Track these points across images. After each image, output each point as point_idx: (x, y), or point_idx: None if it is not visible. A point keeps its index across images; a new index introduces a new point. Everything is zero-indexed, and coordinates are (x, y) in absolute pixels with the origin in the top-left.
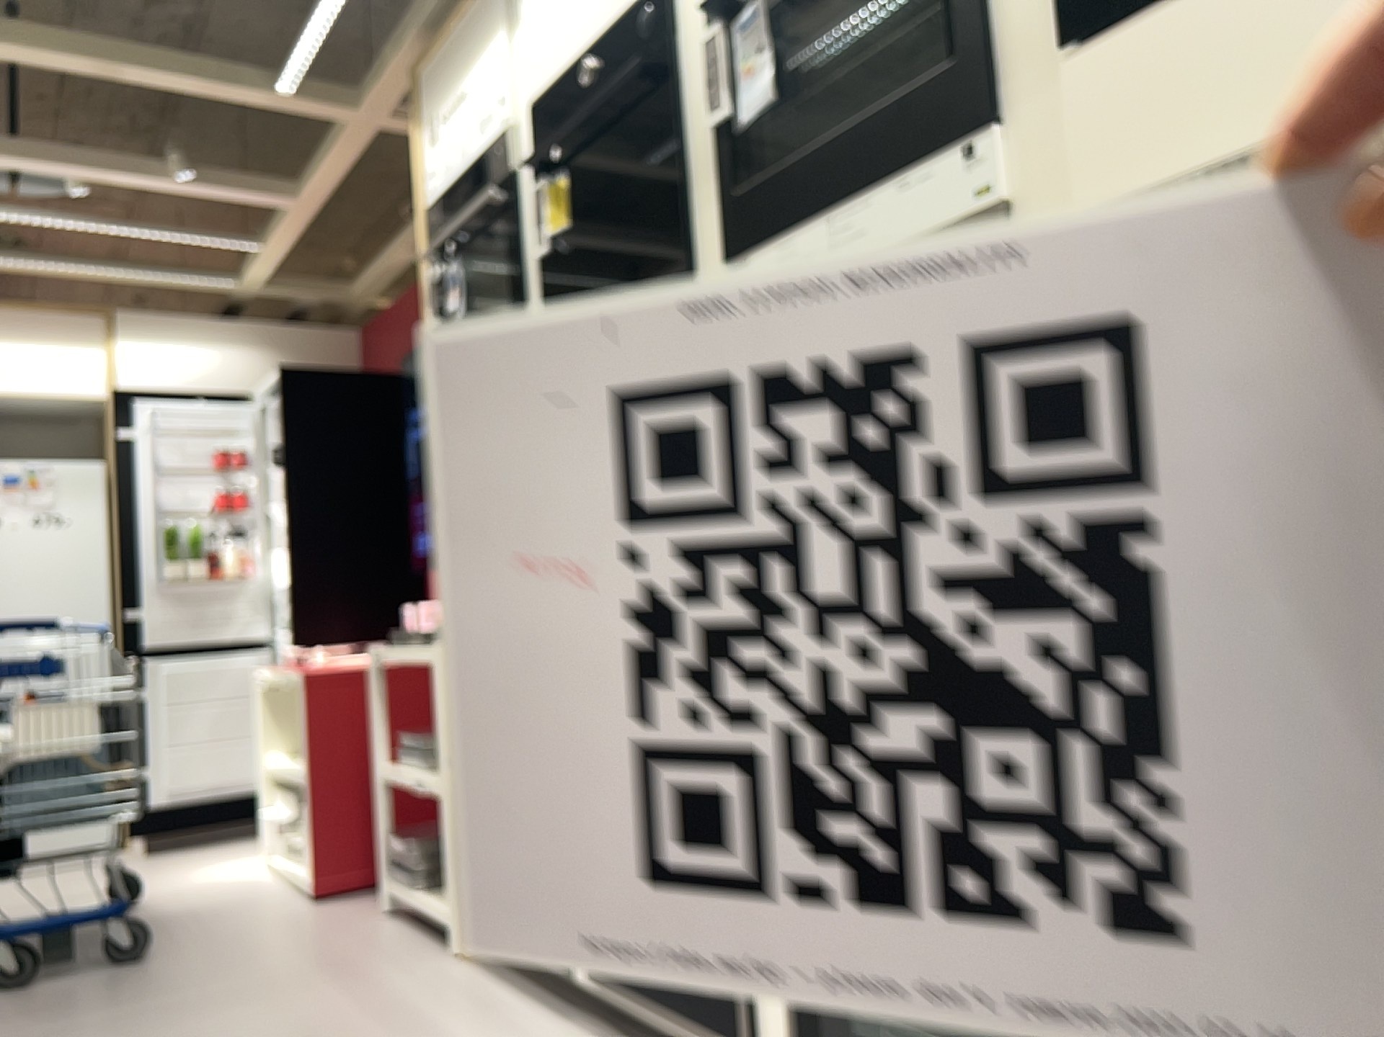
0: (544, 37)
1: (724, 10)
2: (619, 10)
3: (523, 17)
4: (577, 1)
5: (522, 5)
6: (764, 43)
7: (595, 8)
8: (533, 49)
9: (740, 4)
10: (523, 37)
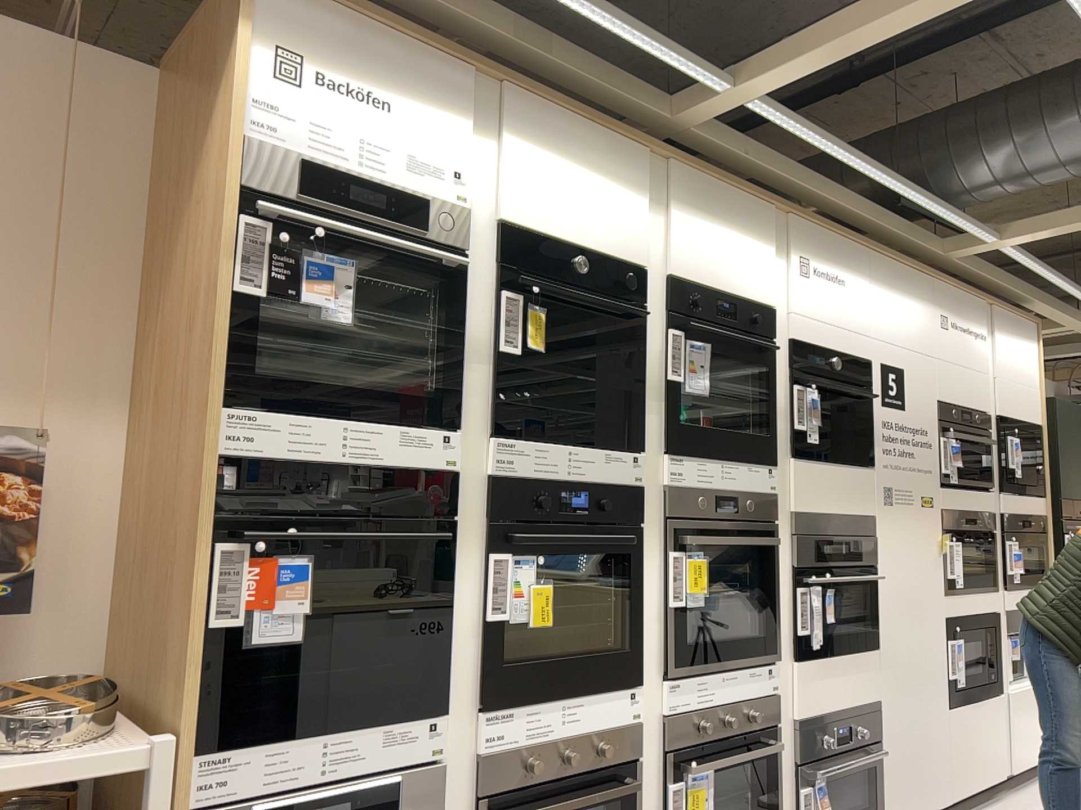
0: (535, 198)
1: (687, 334)
2: (609, 256)
3: (510, 156)
4: (574, 212)
5: (498, 138)
6: (703, 367)
7: (591, 234)
8: (521, 193)
9: (686, 335)
10: (509, 172)
